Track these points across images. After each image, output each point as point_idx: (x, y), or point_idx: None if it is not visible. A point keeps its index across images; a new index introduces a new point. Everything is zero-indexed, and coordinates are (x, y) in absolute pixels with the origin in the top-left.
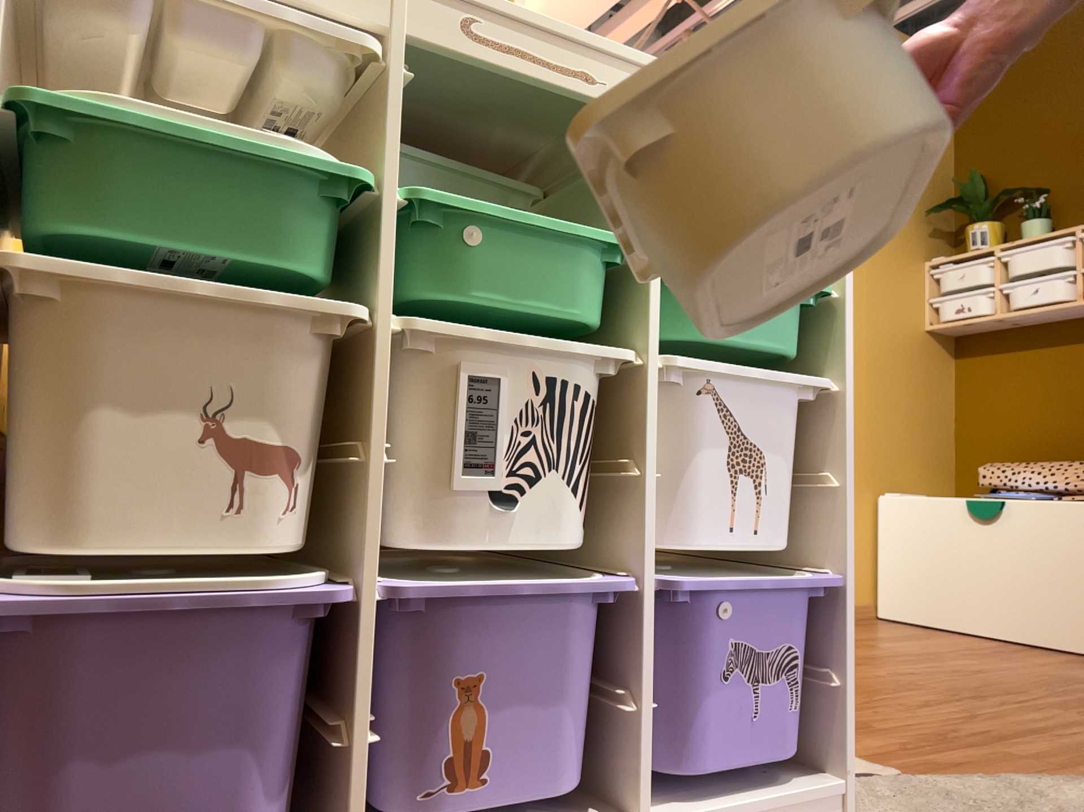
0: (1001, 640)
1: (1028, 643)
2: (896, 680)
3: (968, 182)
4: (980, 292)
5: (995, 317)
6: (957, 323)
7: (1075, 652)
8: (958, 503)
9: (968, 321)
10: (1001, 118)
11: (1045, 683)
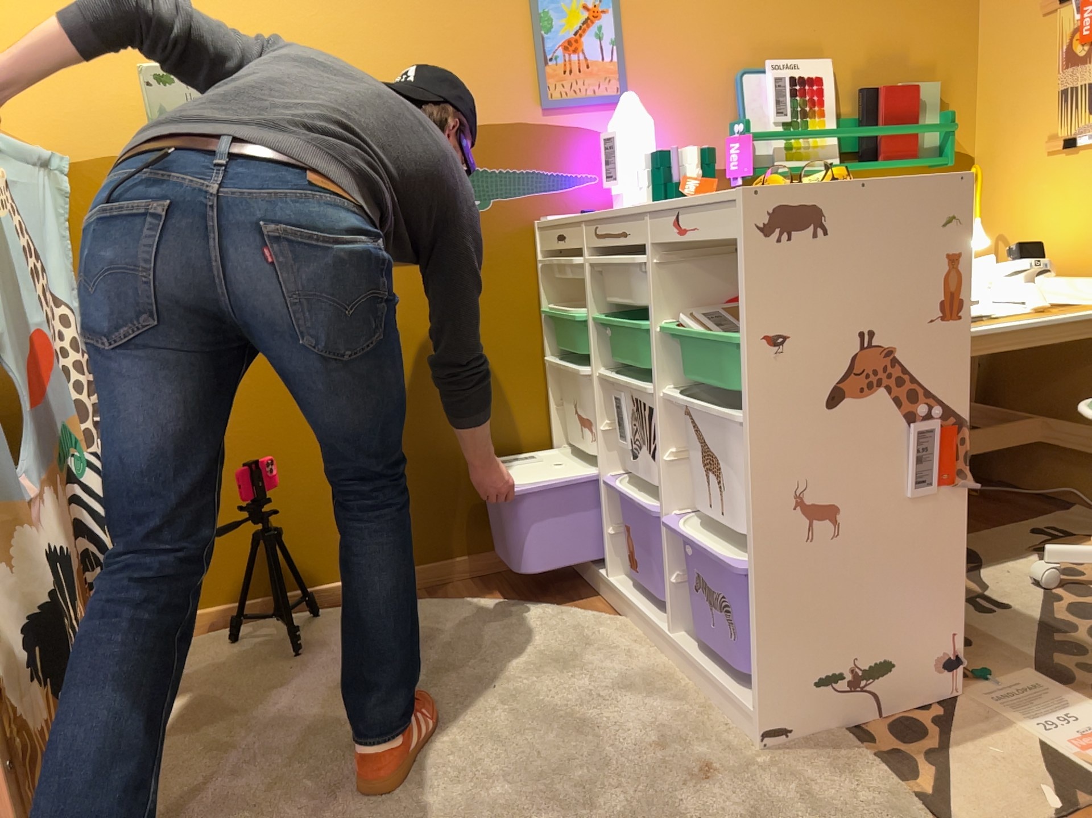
0: None
1: None
2: None
3: None
4: None
5: None
6: None
7: None
8: None
9: None
10: None
11: None
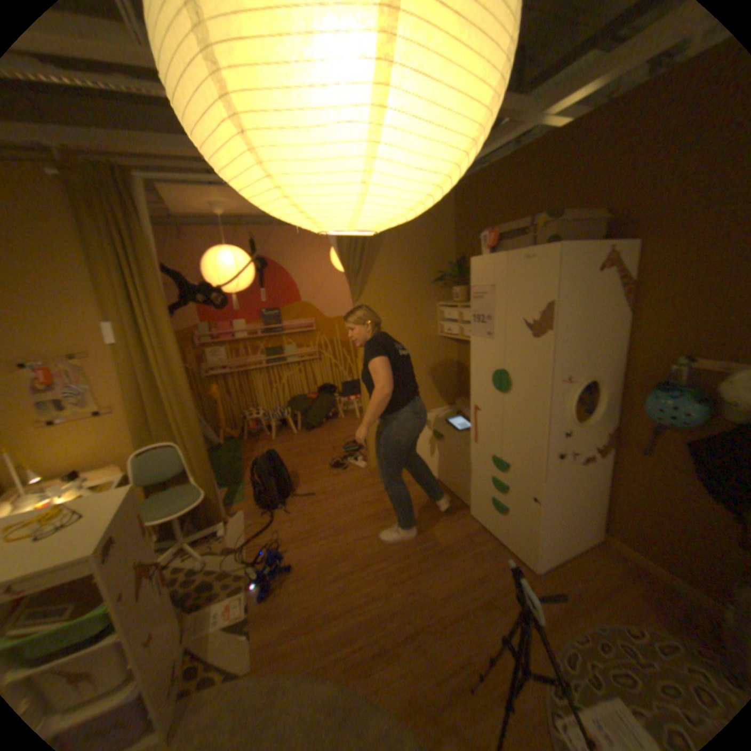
0: (445, 488)
1: (451, 493)
2: (347, 556)
3: (463, 255)
4: (456, 324)
5: (461, 339)
6: (450, 337)
7: (463, 504)
8: (432, 434)
9: (453, 337)
10: (474, 222)
11: (409, 551)
